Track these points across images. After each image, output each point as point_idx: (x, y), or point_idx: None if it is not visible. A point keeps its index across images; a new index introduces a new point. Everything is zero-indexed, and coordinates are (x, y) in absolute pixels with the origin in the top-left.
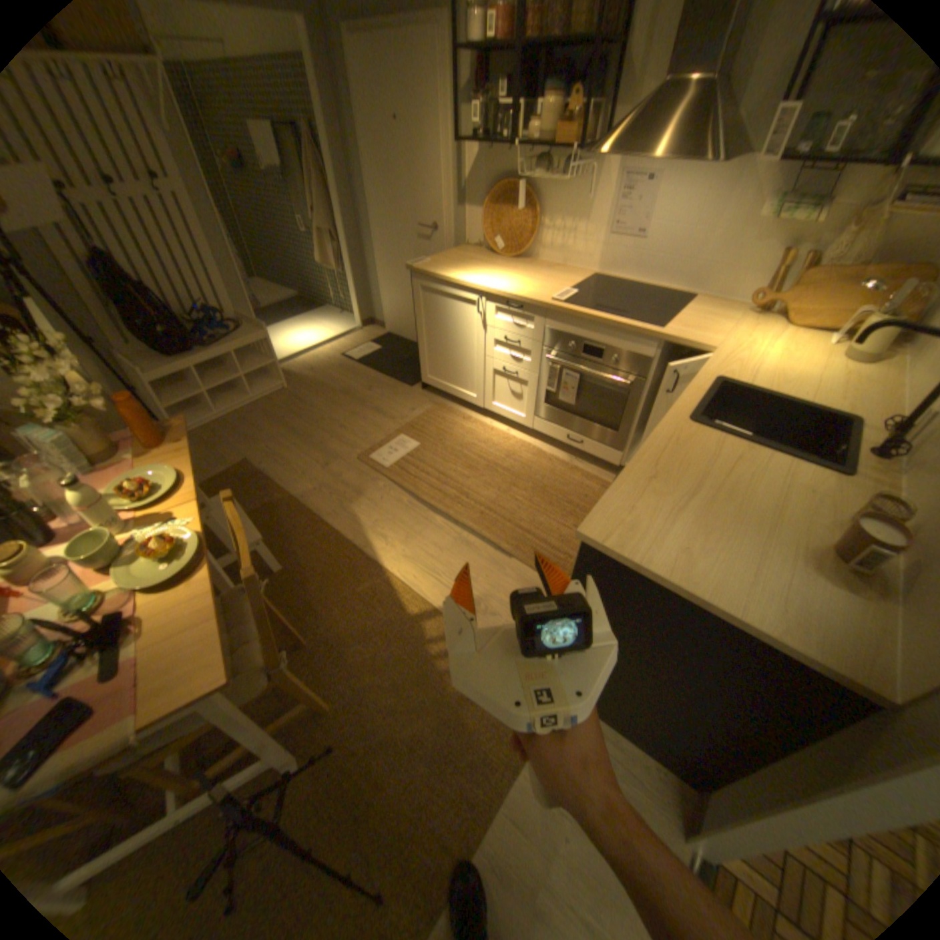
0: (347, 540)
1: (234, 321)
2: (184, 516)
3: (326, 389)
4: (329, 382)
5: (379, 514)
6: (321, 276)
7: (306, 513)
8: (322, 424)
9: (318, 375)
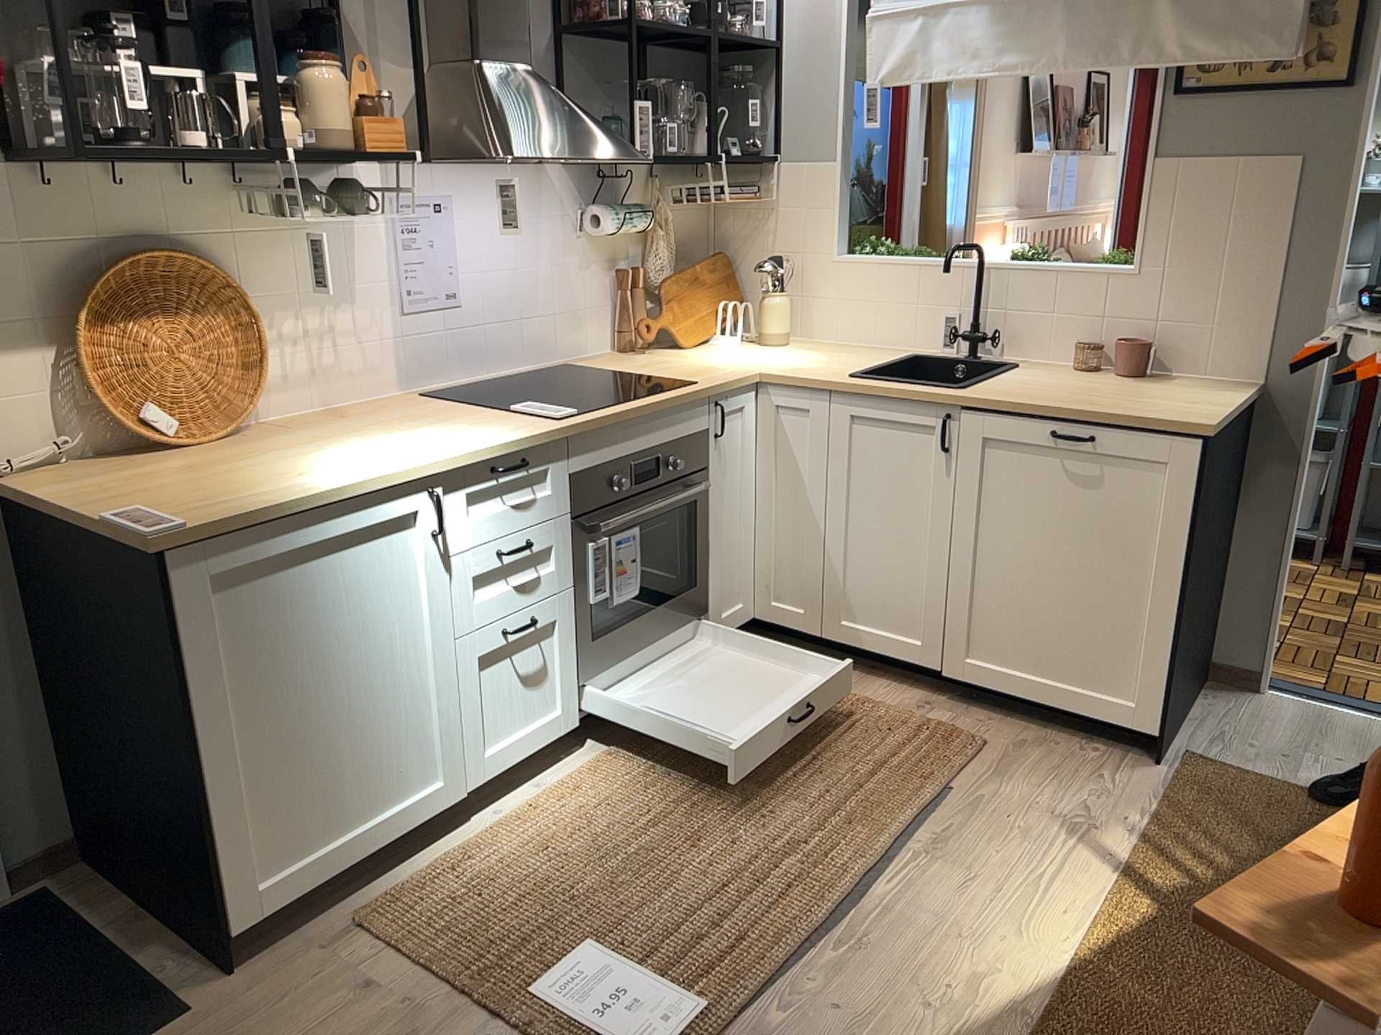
0: None
1: None
2: None
3: None
4: None
5: (902, 1004)
6: None
7: None
8: None
9: None
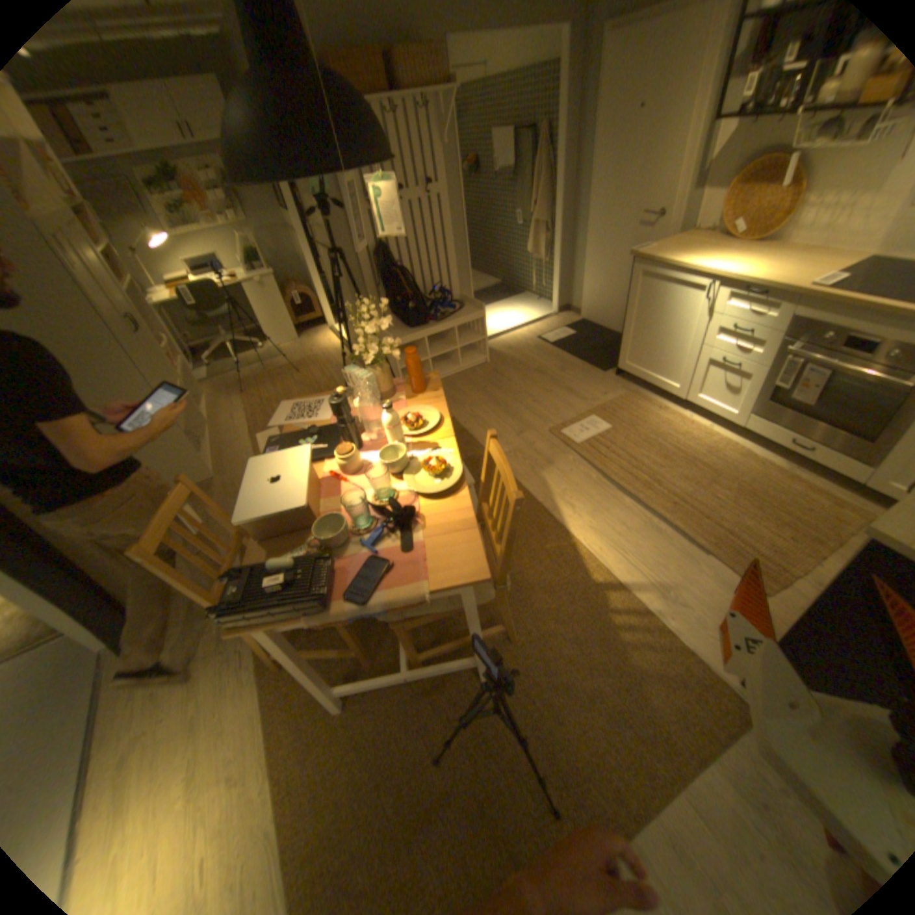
0: (537, 501)
1: (458, 302)
2: (449, 446)
3: (523, 367)
4: (525, 361)
5: (568, 484)
6: (527, 265)
7: None
8: (518, 397)
9: (516, 354)
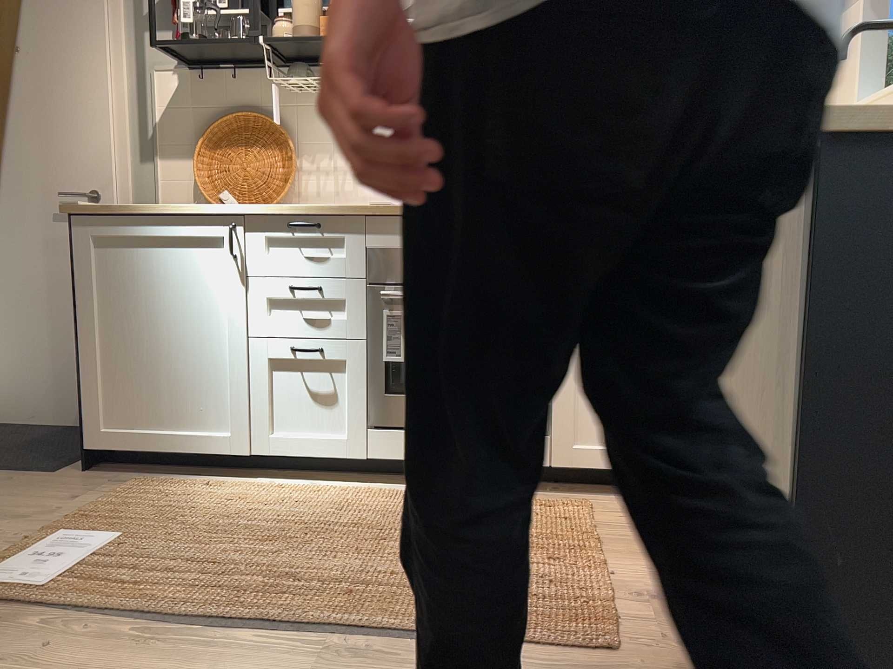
0: None
1: None
2: None
3: None
4: None
5: None
6: None
7: None
8: None
9: None
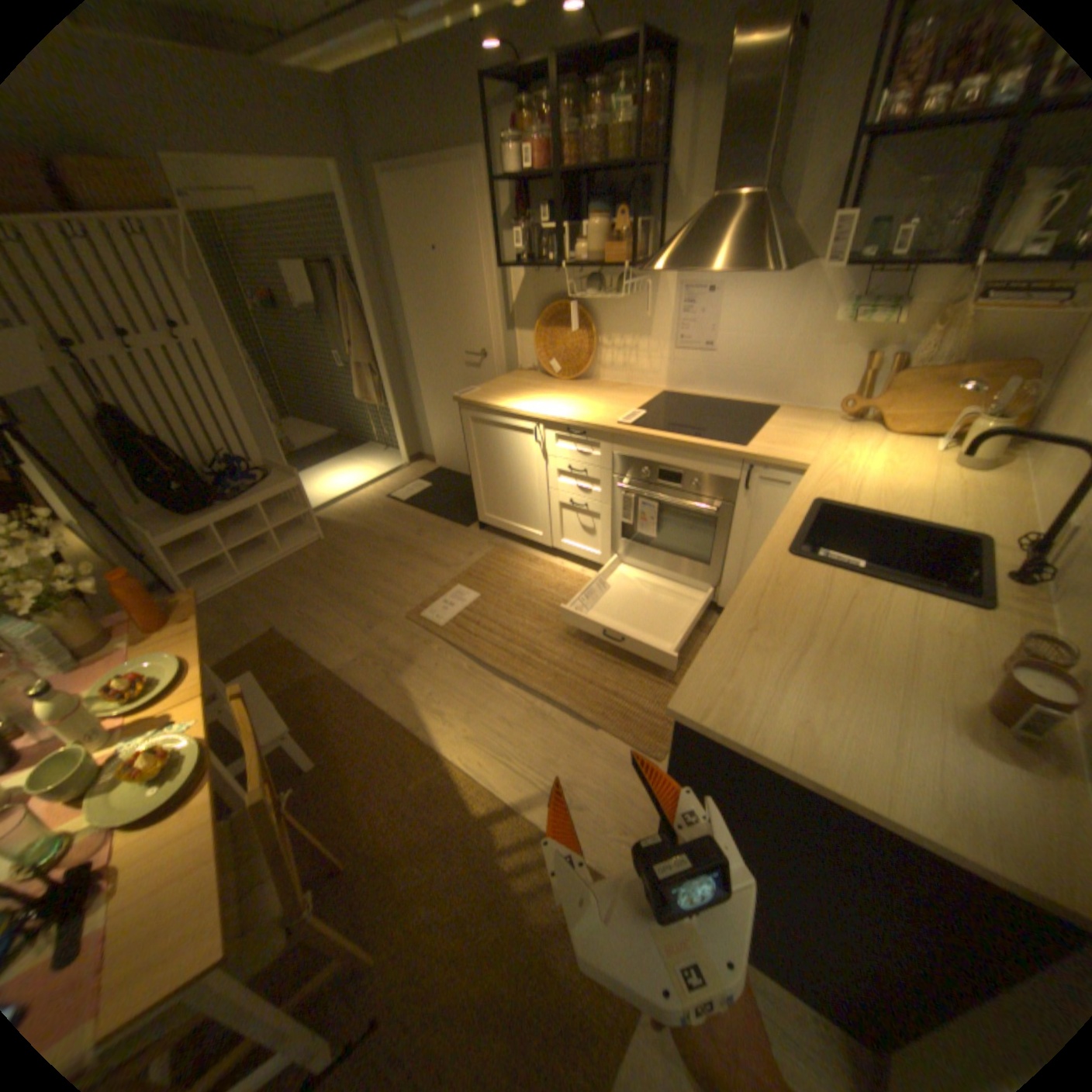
0: (396, 722)
1: (263, 469)
2: (186, 717)
3: (370, 537)
4: (373, 528)
5: (434, 685)
6: (363, 412)
7: (346, 691)
8: (365, 579)
9: (360, 522)
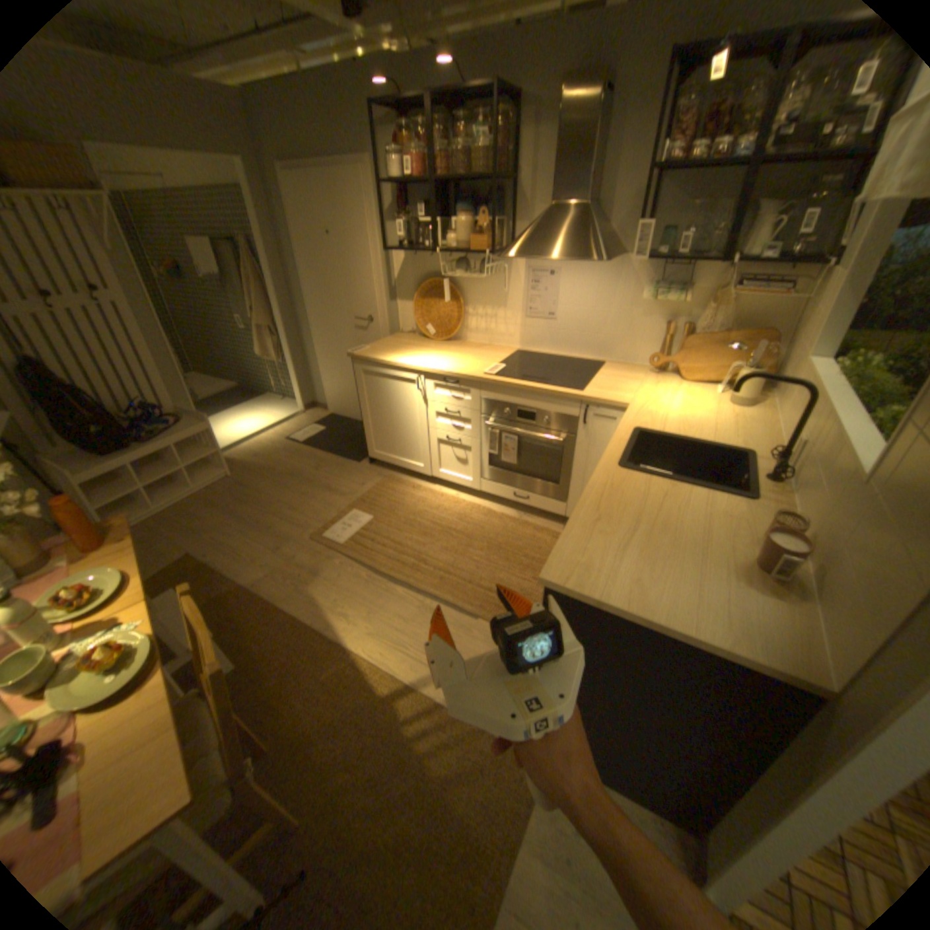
0: (306, 625)
1: (174, 415)
2: (133, 617)
3: (273, 472)
4: (275, 465)
5: (337, 592)
6: (261, 366)
7: (259, 602)
8: (271, 507)
9: (263, 460)
